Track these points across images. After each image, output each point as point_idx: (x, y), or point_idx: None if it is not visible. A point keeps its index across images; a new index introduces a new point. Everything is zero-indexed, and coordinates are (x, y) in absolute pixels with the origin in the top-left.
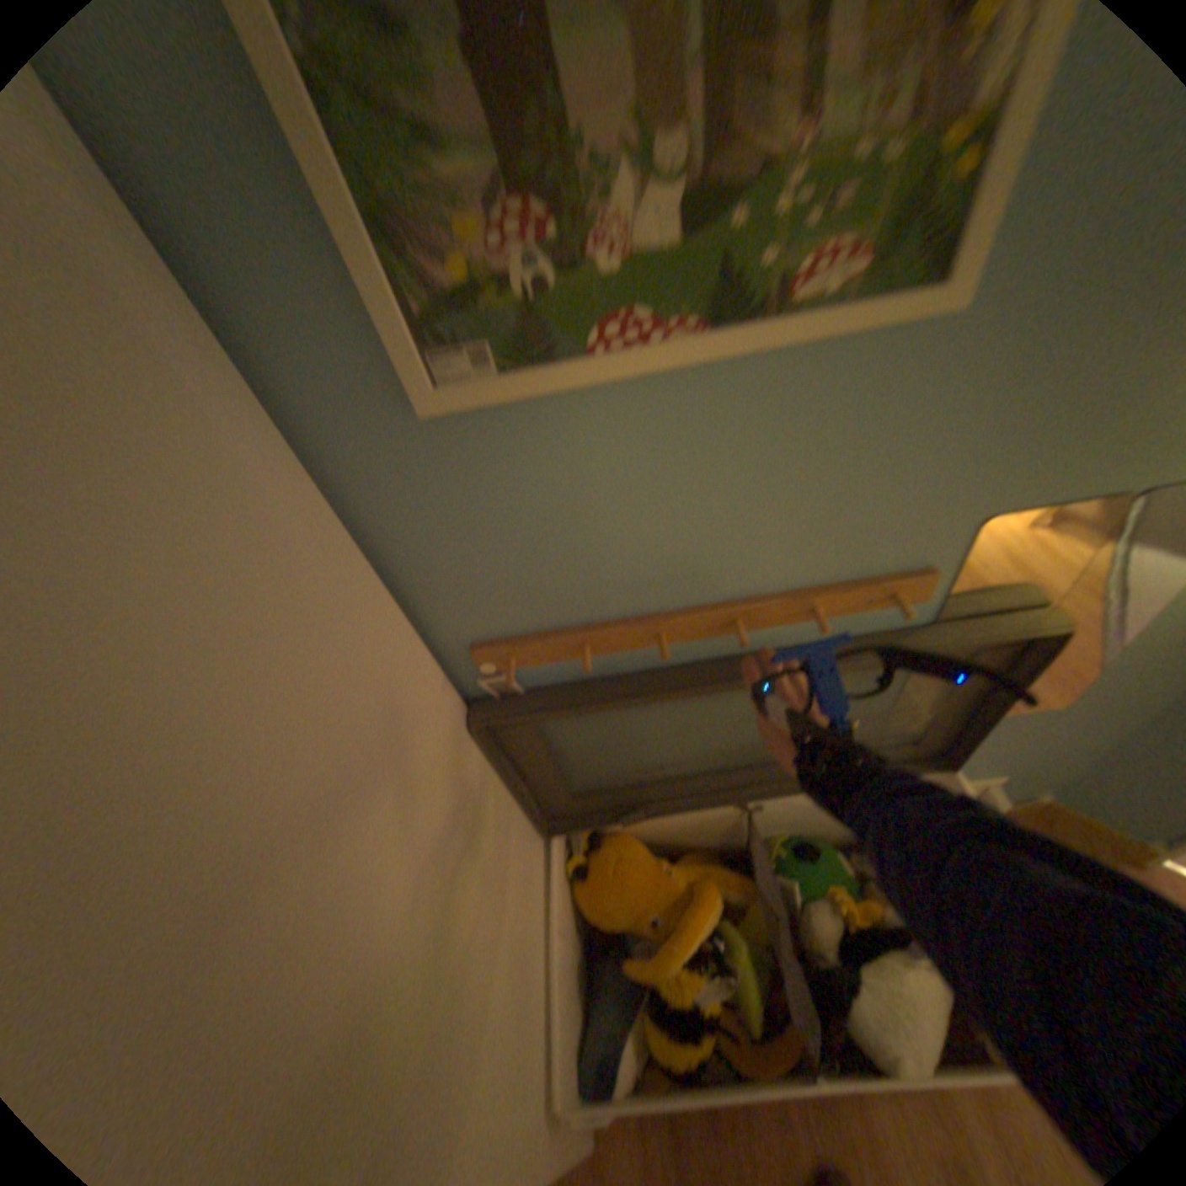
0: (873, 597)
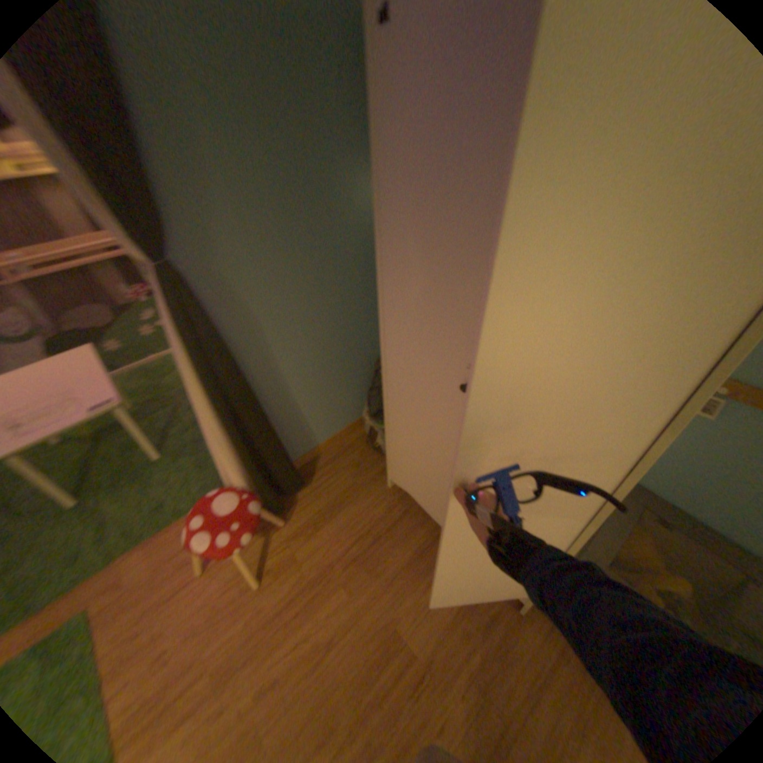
0: None
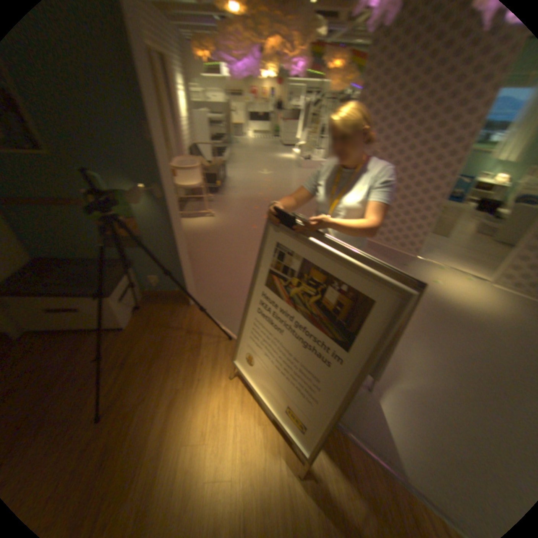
0: (65, 203)
